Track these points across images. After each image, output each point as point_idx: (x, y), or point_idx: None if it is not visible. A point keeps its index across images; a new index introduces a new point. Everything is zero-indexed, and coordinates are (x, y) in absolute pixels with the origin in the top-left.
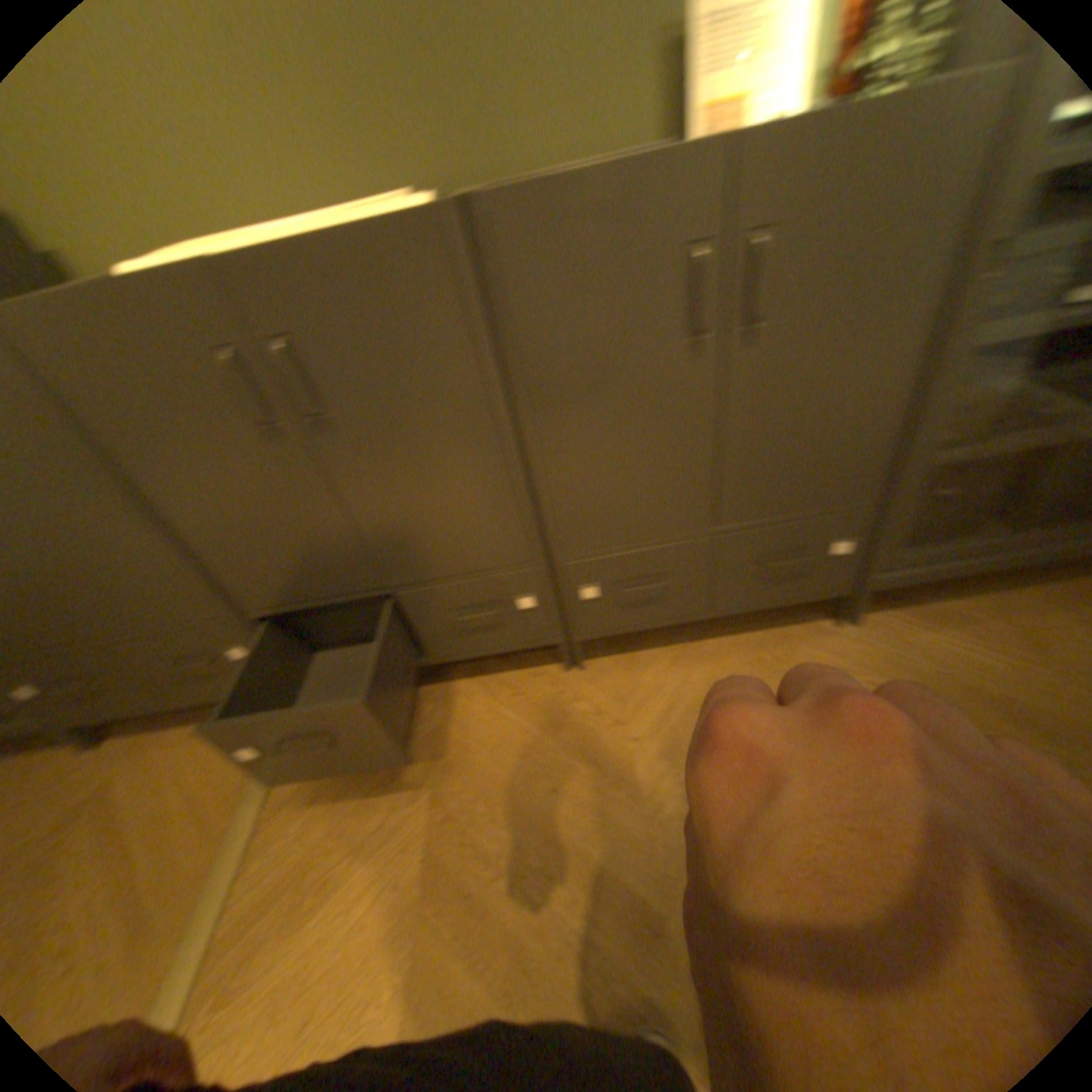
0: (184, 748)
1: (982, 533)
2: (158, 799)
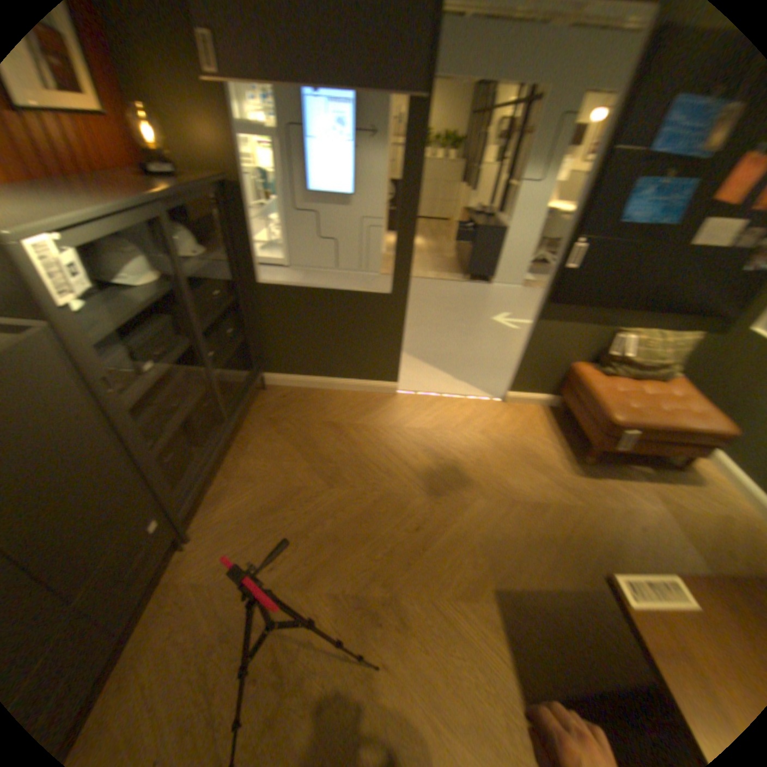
0: None
1: (188, 458)
2: None
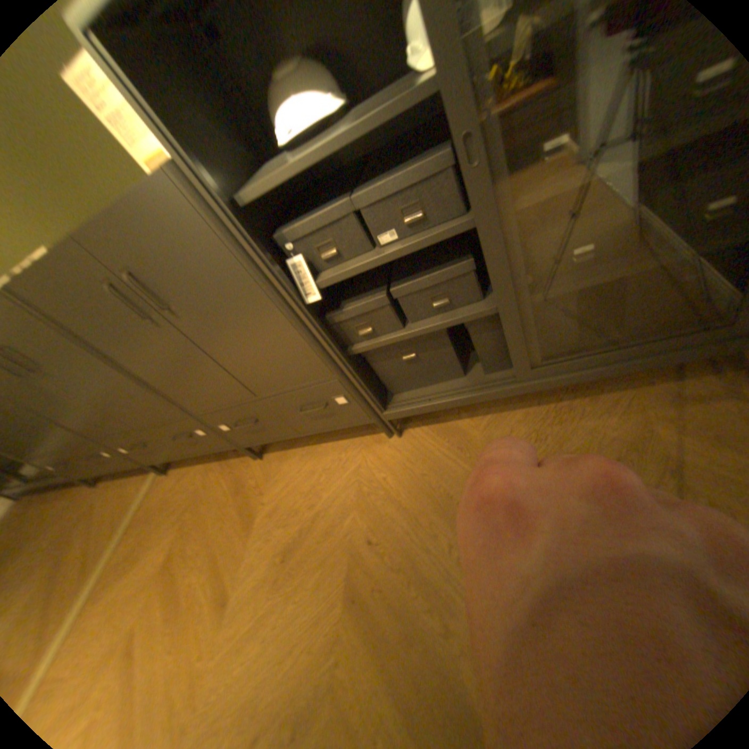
0: (116, 489)
1: (466, 376)
2: (102, 513)
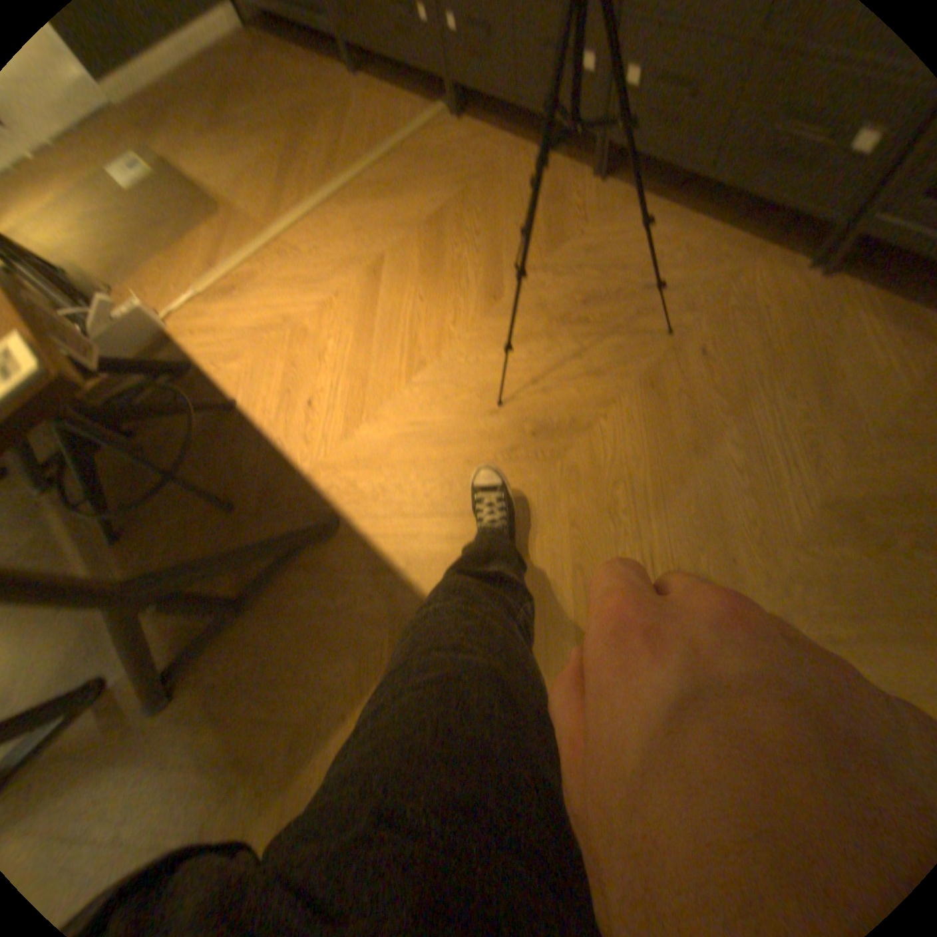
0: (381, 93)
1: None
2: (359, 112)
